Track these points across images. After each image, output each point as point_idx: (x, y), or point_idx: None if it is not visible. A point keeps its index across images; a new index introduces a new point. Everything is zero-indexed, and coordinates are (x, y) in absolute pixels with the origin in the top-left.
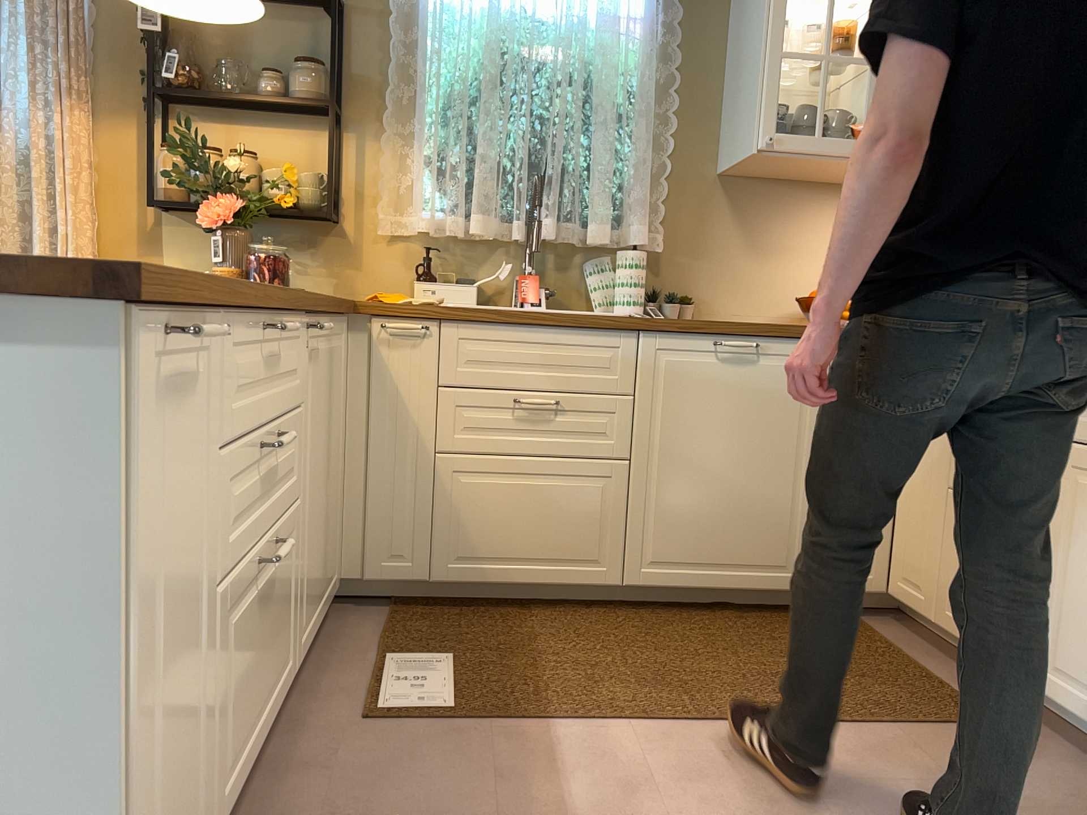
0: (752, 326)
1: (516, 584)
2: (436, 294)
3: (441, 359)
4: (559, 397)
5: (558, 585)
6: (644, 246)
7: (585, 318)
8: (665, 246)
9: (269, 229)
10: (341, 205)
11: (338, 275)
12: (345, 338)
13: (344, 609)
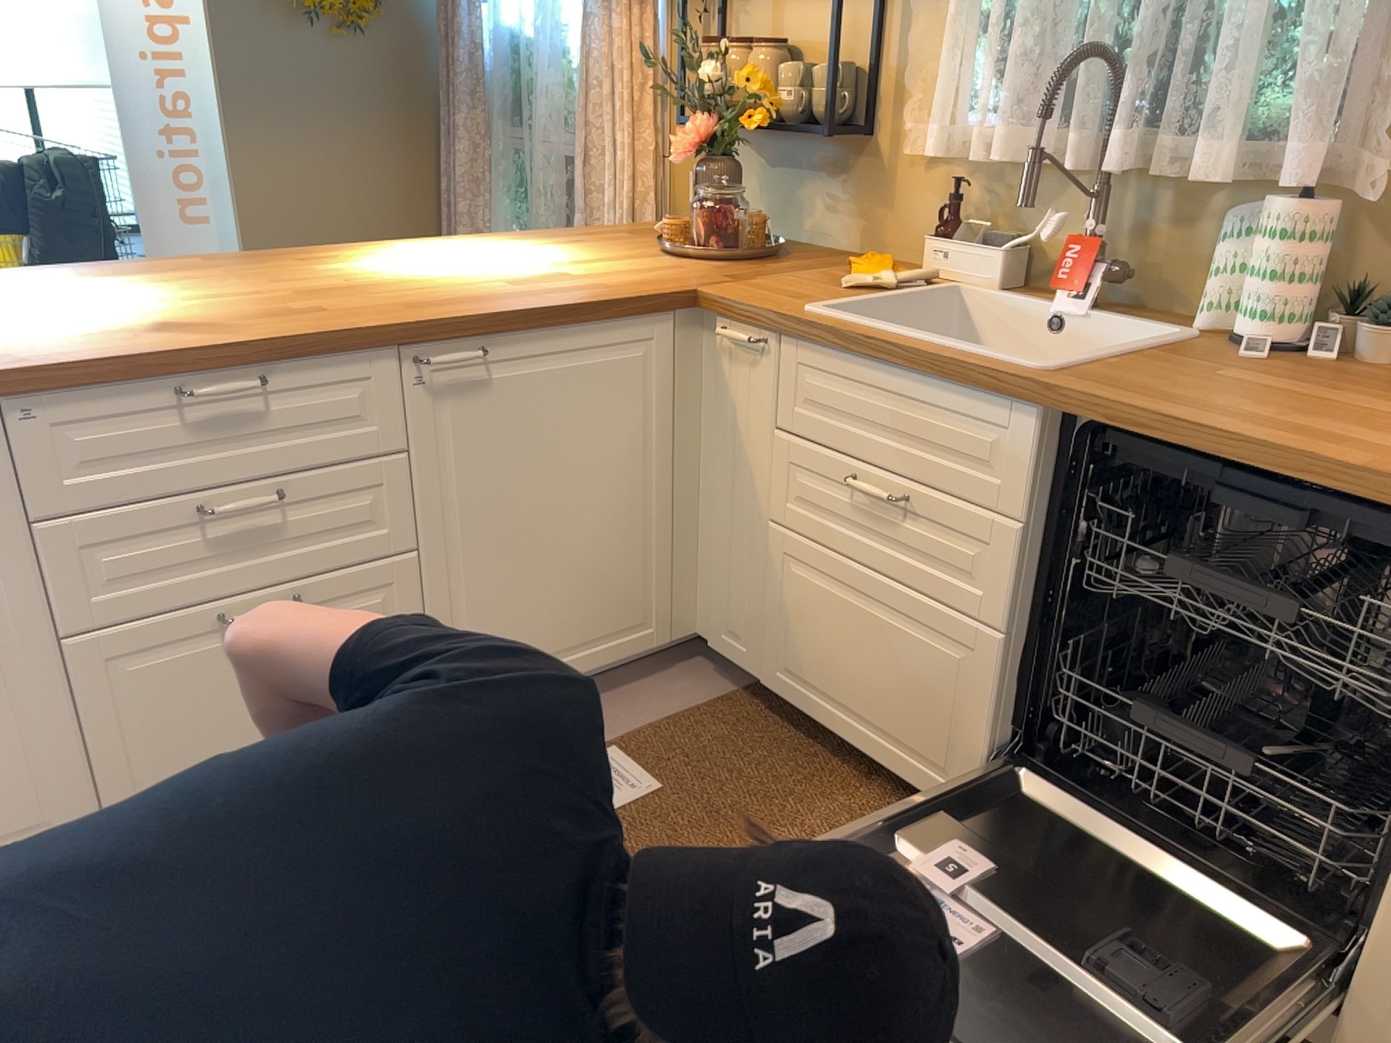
0: (1269, 453)
1: (846, 739)
2: (946, 261)
3: (781, 390)
4: (912, 490)
5: (892, 770)
6: (1348, 190)
7: (949, 366)
8: (1381, 194)
9: (800, 147)
10: (871, 109)
11: (863, 217)
12: (691, 337)
13: (699, 667)
